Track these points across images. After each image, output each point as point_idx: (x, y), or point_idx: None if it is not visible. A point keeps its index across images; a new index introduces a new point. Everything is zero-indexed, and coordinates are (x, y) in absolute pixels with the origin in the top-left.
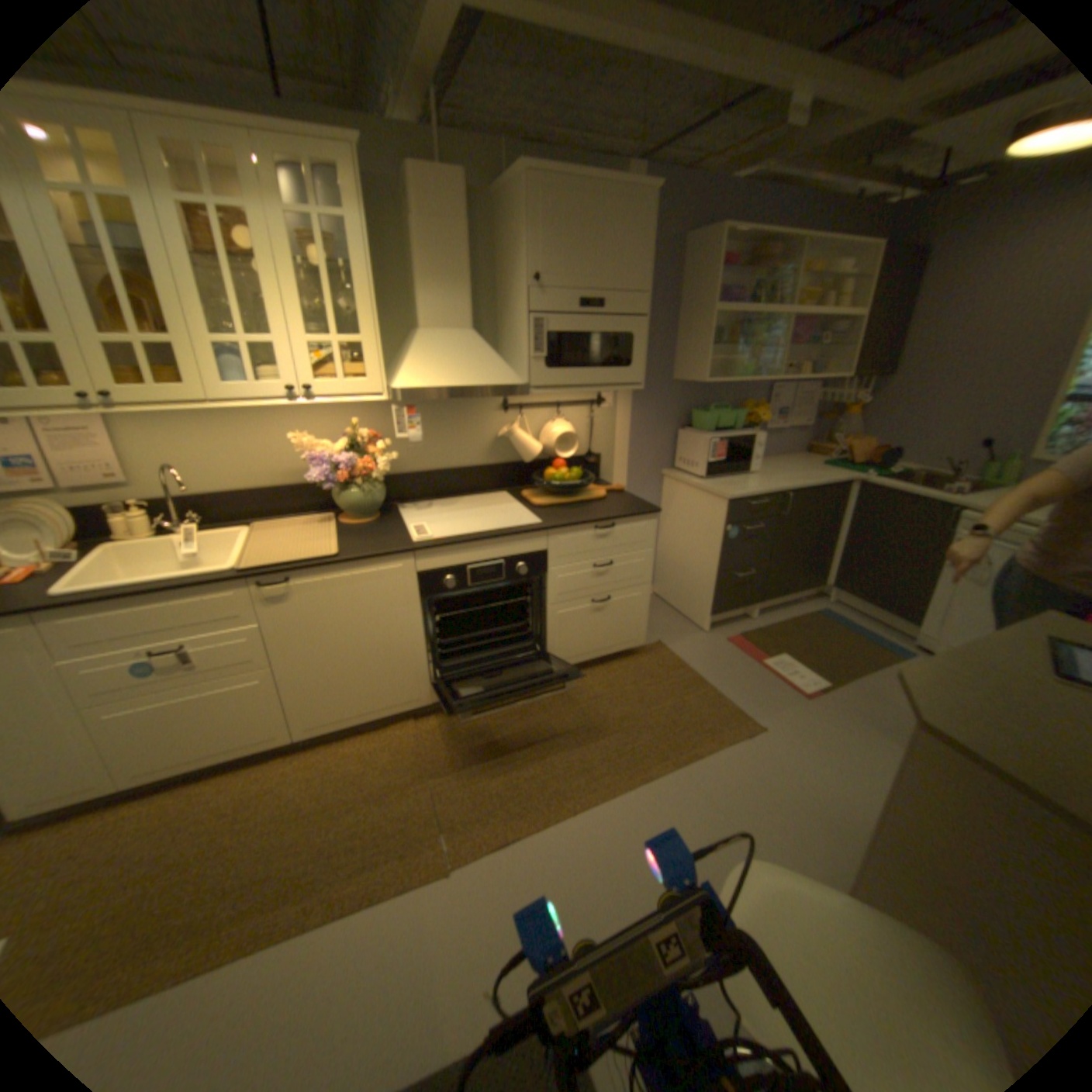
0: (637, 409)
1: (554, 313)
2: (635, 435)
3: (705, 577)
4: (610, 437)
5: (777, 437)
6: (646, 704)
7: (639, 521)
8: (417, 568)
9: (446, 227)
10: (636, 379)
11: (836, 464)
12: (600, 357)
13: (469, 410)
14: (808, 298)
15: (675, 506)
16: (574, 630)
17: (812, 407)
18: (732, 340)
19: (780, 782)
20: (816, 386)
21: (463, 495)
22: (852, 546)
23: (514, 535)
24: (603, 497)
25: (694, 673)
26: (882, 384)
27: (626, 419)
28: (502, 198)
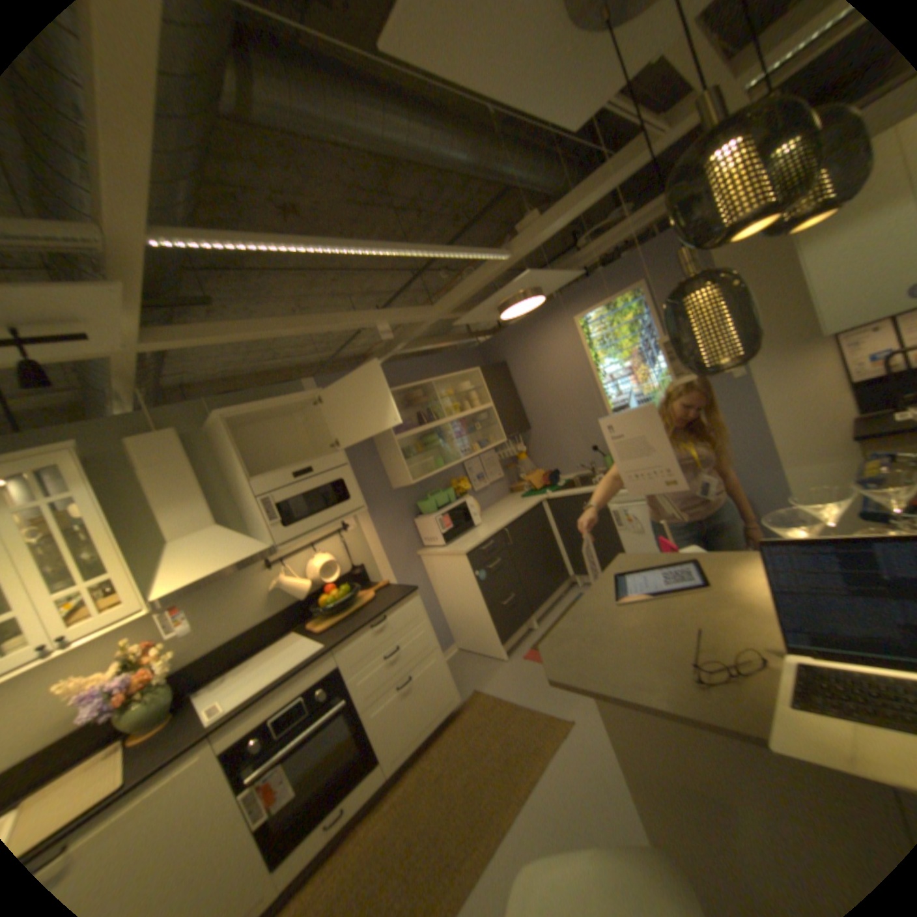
0: (376, 521)
1: (276, 491)
2: (383, 539)
3: (482, 619)
4: (364, 549)
5: (485, 494)
6: (478, 761)
7: (404, 605)
8: (214, 753)
9: (170, 468)
10: (358, 506)
11: (529, 495)
12: (325, 503)
13: (236, 582)
14: (453, 412)
15: (437, 575)
16: (391, 727)
17: (496, 467)
18: (421, 451)
19: (597, 767)
20: (491, 454)
21: (253, 656)
22: (566, 544)
23: (300, 672)
24: (373, 598)
25: (507, 706)
26: (527, 438)
27: (371, 531)
28: (213, 434)
